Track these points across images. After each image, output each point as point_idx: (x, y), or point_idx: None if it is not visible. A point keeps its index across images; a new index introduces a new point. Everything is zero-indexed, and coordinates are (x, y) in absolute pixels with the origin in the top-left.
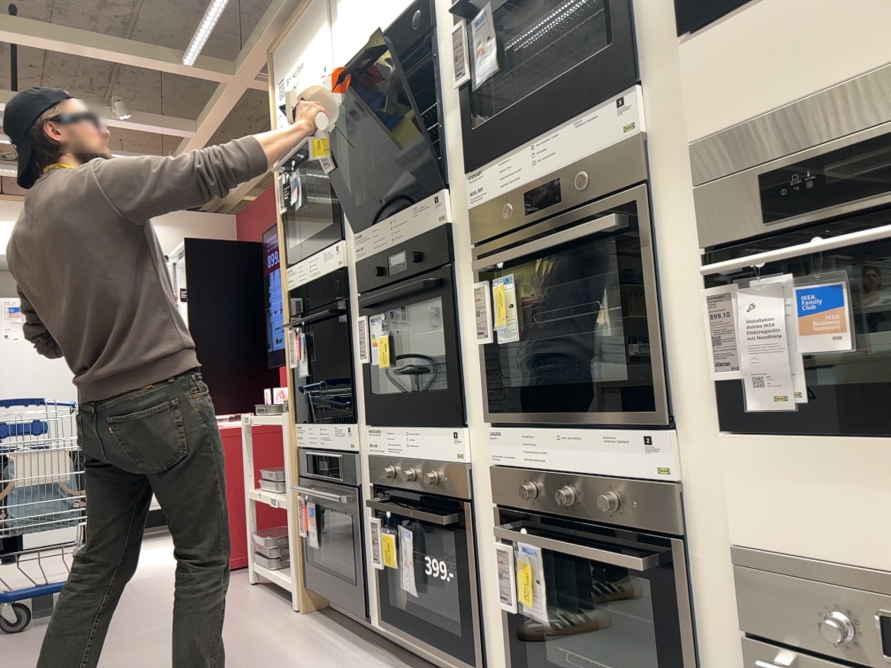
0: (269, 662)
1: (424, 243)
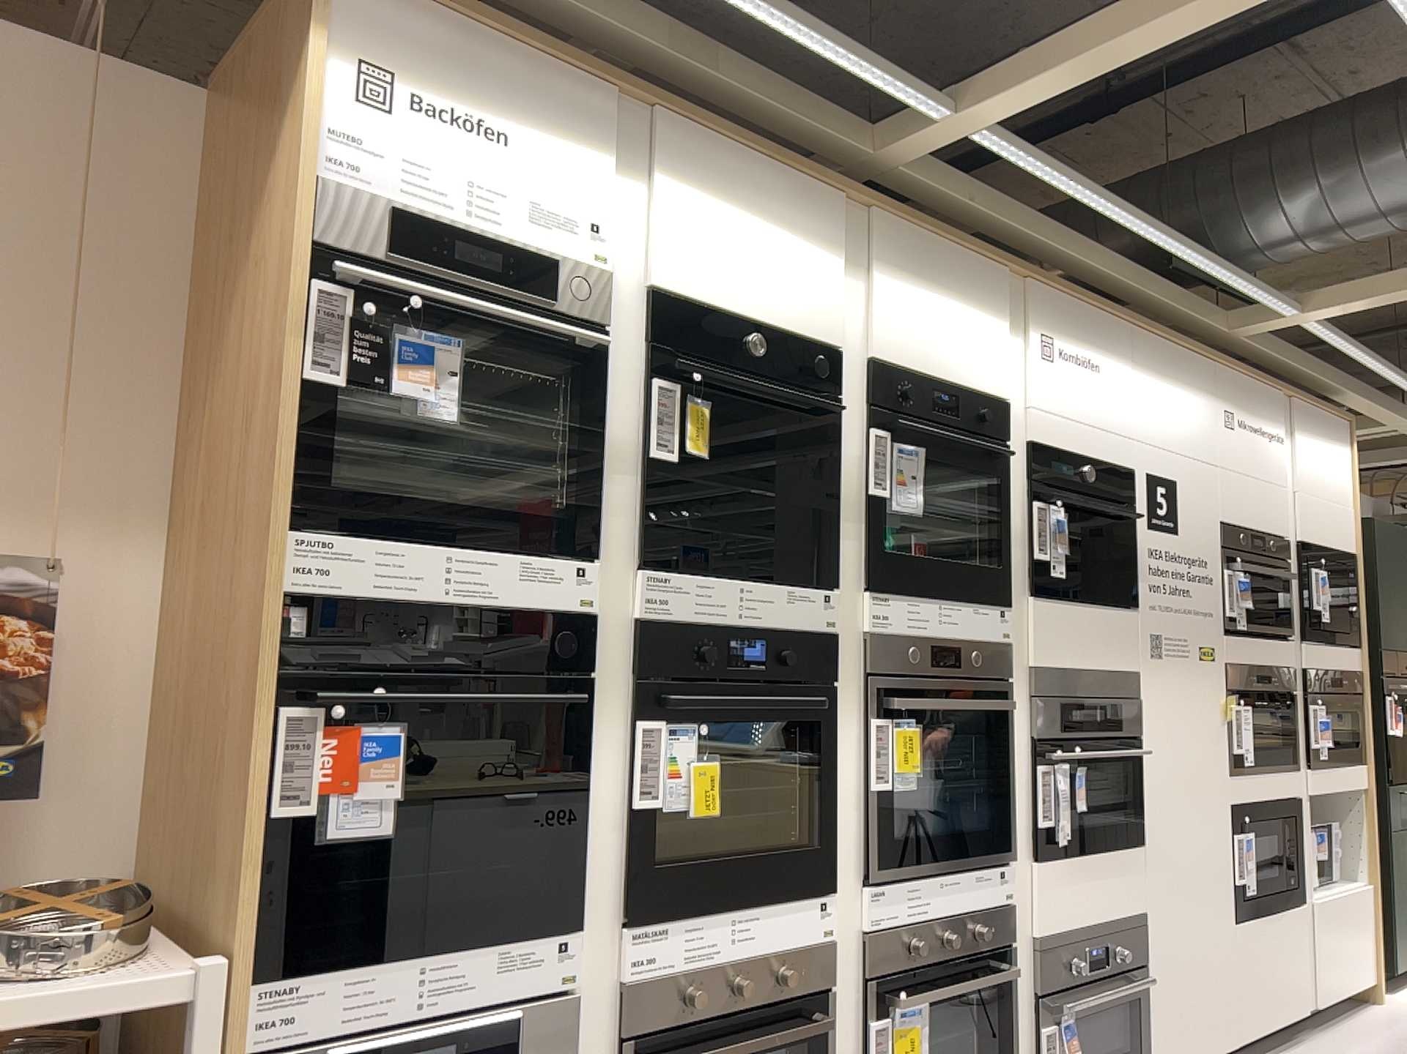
0: None
1: (799, 642)
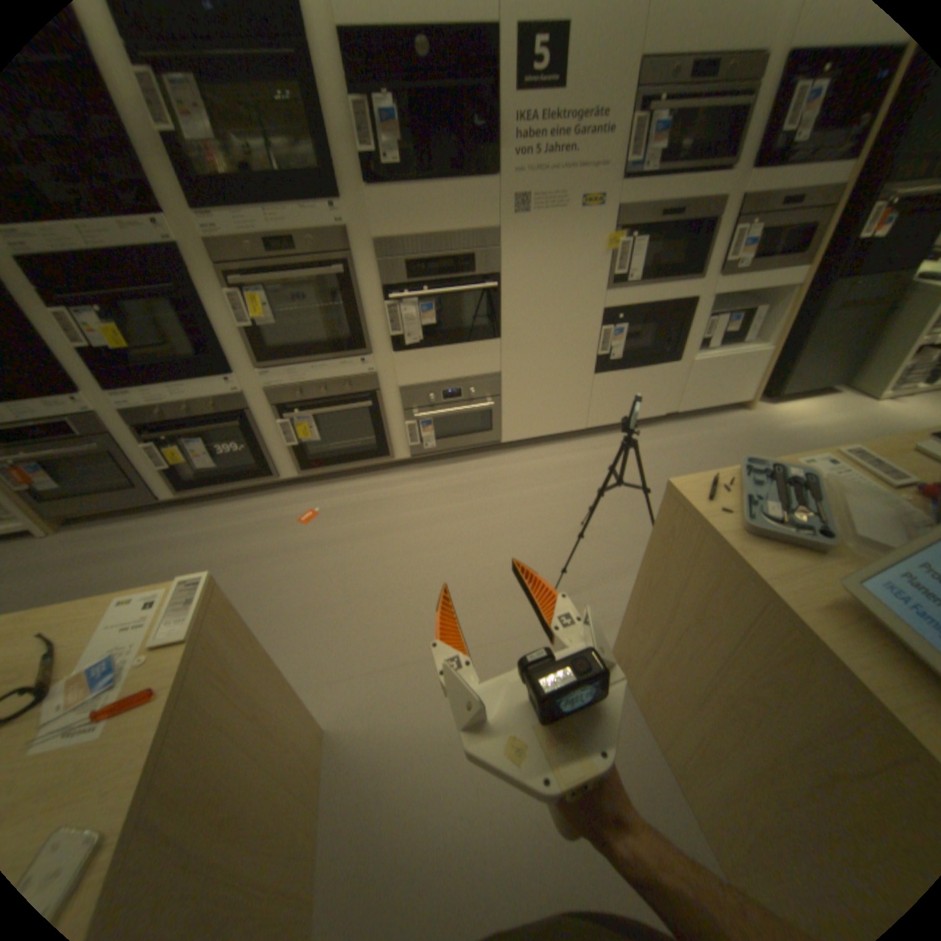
0: (107, 560)
1: (145, 257)
